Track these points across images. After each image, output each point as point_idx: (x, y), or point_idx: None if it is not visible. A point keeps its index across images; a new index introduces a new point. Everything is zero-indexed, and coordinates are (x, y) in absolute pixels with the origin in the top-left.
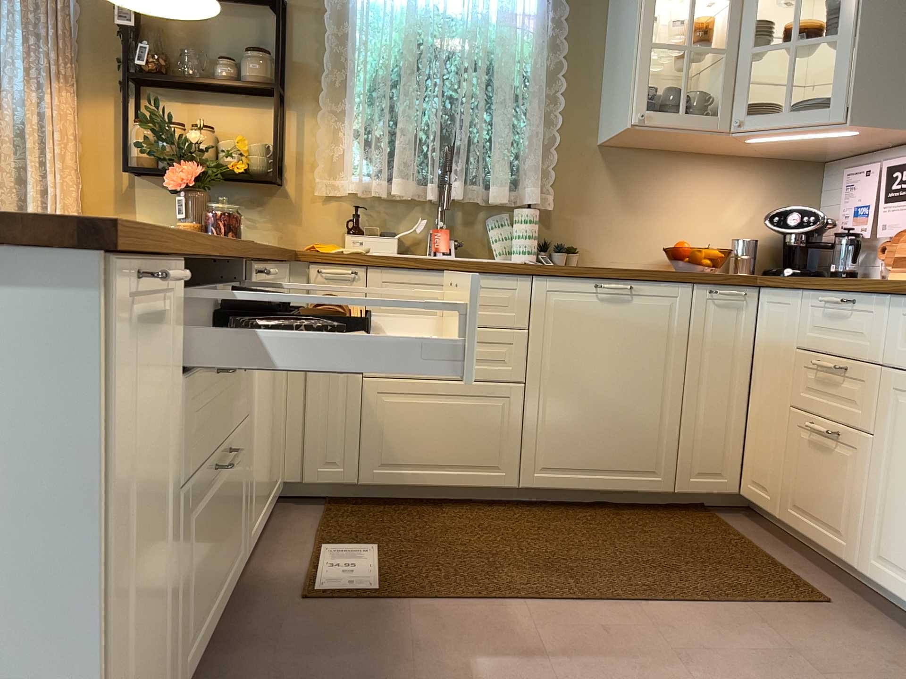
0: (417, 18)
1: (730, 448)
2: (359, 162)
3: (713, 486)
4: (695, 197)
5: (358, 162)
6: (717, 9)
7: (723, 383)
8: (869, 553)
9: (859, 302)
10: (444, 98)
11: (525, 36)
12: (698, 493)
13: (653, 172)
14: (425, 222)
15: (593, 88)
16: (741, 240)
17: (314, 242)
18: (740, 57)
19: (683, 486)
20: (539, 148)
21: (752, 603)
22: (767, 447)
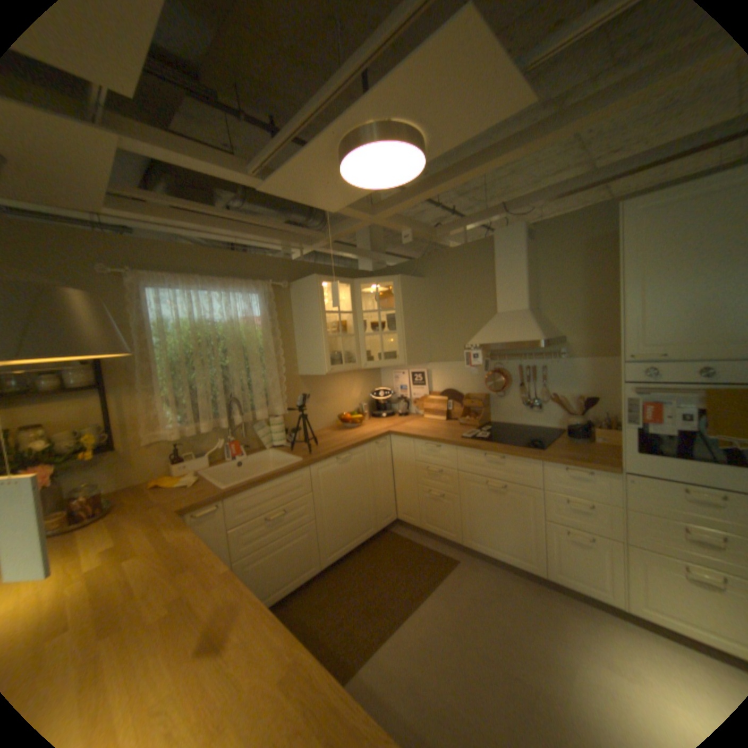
0: (192, 327)
1: (391, 503)
2: (171, 421)
3: (389, 522)
4: (340, 390)
5: (168, 420)
6: (340, 313)
7: (385, 479)
8: (466, 538)
9: (442, 446)
10: (216, 369)
11: (258, 332)
12: (384, 528)
13: (322, 383)
14: (221, 443)
15: (291, 349)
16: (358, 403)
17: (142, 479)
18: (359, 338)
19: (380, 528)
20: (276, 387)
21: (442, 581)
22: (408, 500)
